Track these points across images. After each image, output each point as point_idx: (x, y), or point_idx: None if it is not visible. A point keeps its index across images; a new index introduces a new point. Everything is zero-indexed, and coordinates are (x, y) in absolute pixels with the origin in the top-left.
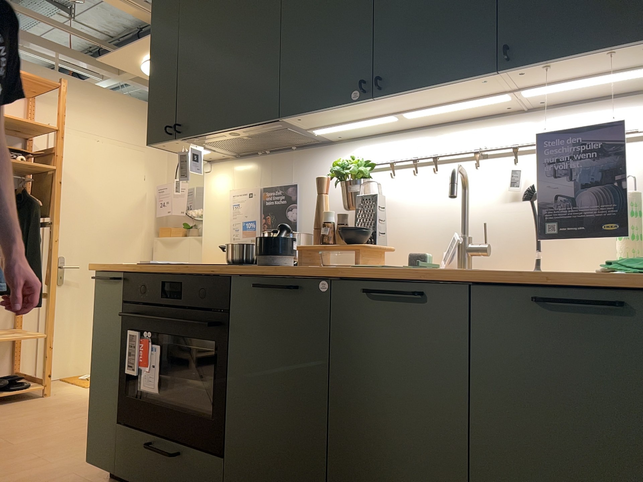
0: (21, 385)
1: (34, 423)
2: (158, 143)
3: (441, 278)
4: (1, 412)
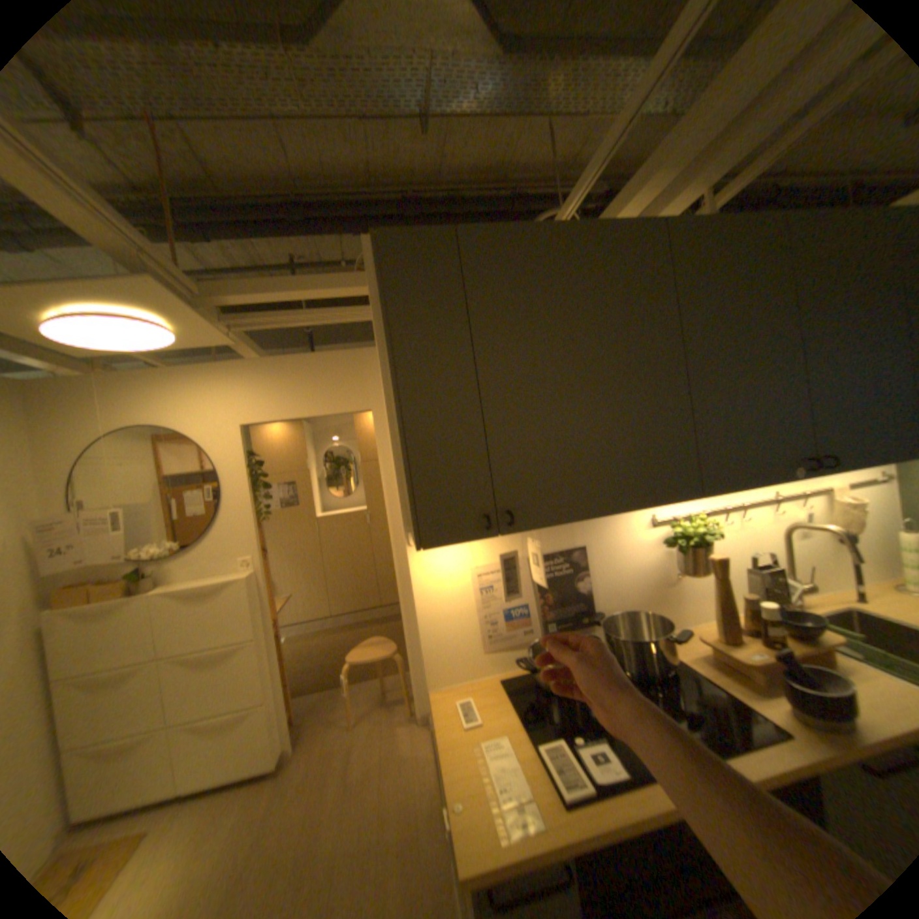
0: None
1: None
2: (443, 541)
3: None
4: None
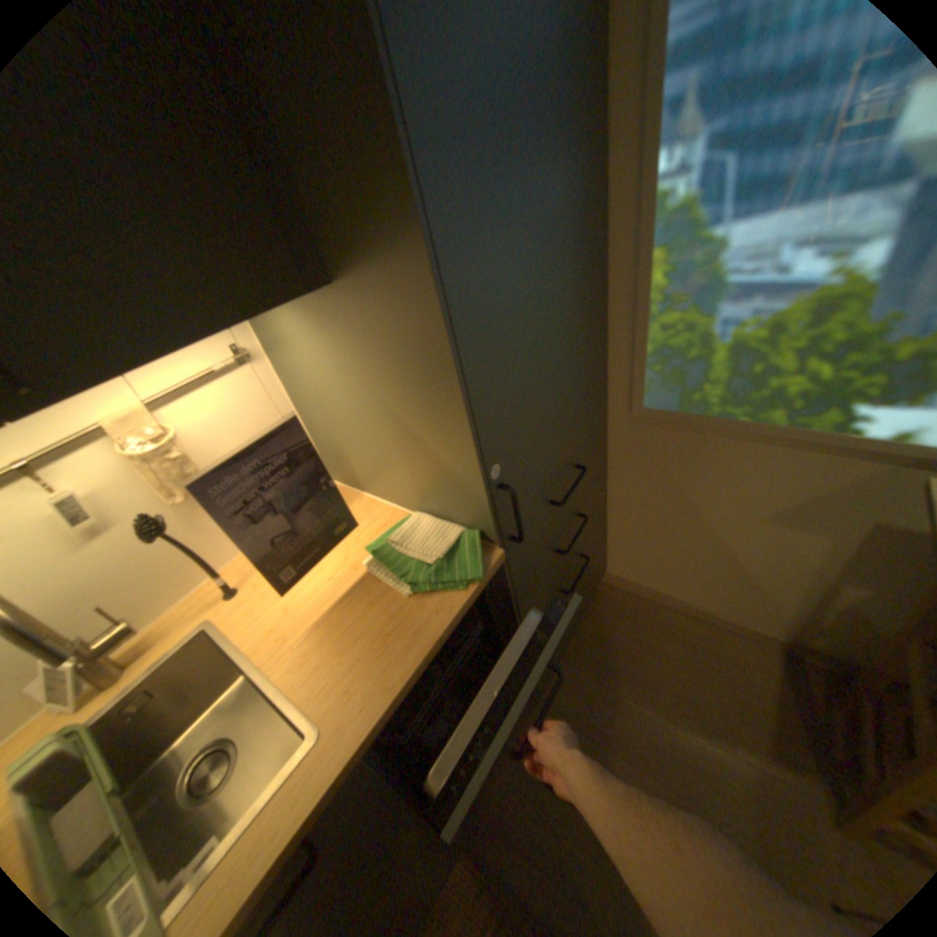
0: None
1: None
2: None
3: (322, 806)
4: None
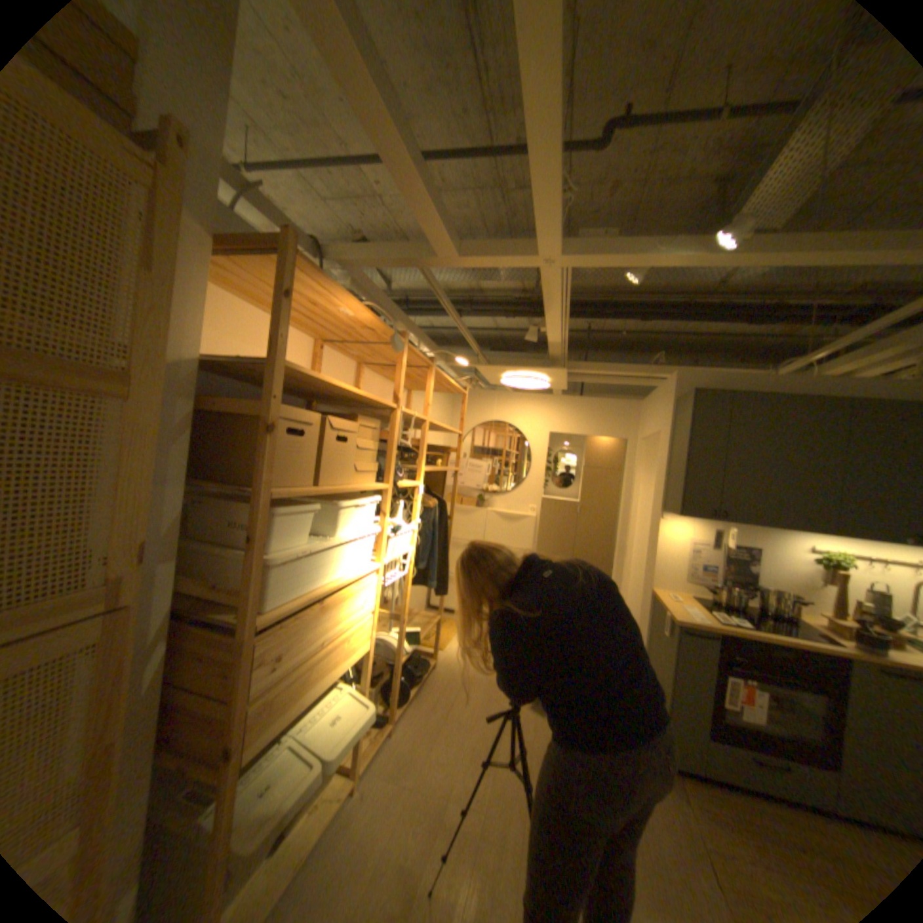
0: (425, 664)
1: (494, 710)
2: (691, 516)
3: None
4: (443, 698)
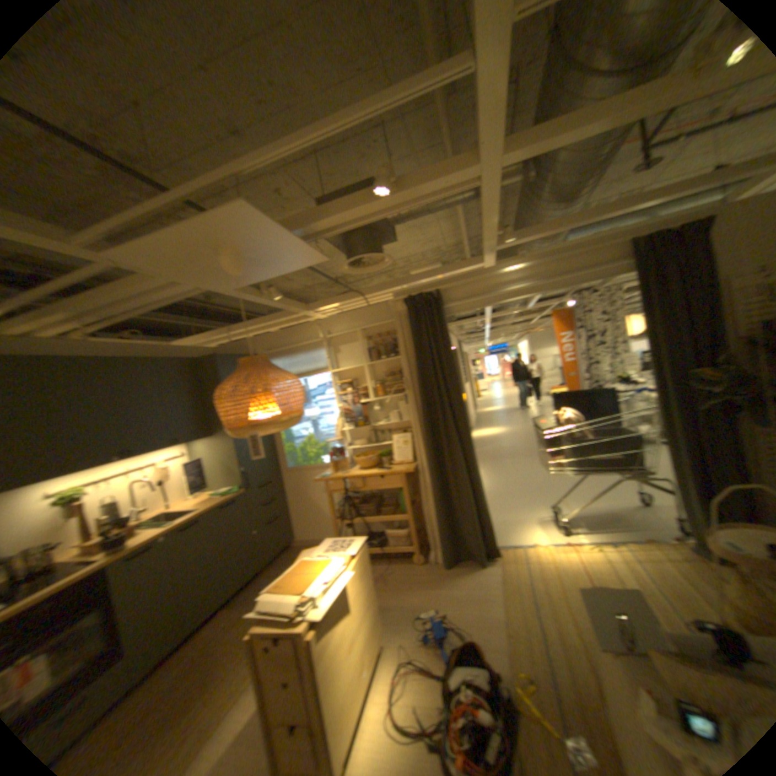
0: None
1: None
2: None
3: (202, 514)
4: None
